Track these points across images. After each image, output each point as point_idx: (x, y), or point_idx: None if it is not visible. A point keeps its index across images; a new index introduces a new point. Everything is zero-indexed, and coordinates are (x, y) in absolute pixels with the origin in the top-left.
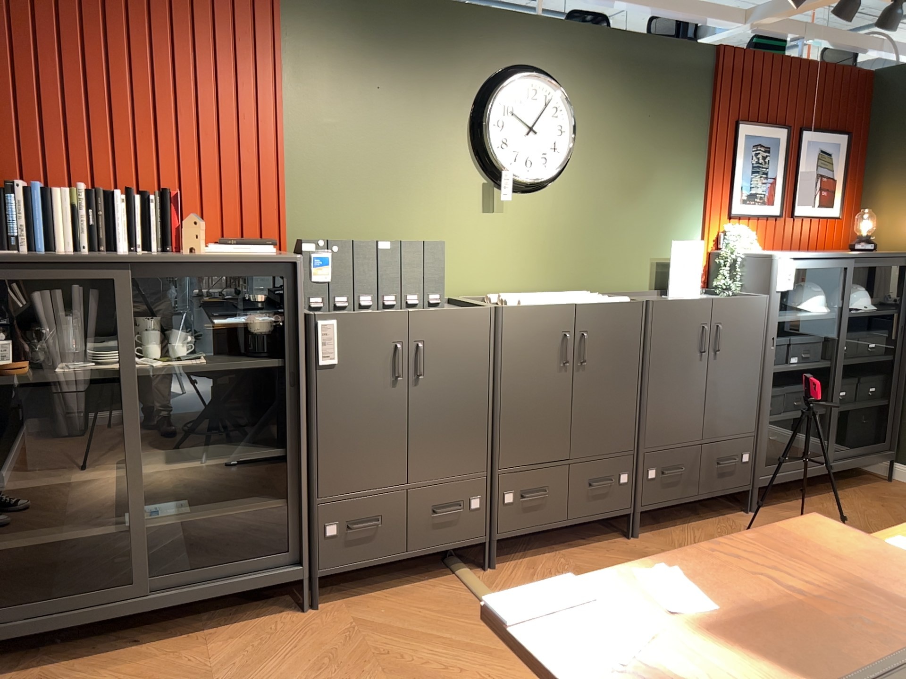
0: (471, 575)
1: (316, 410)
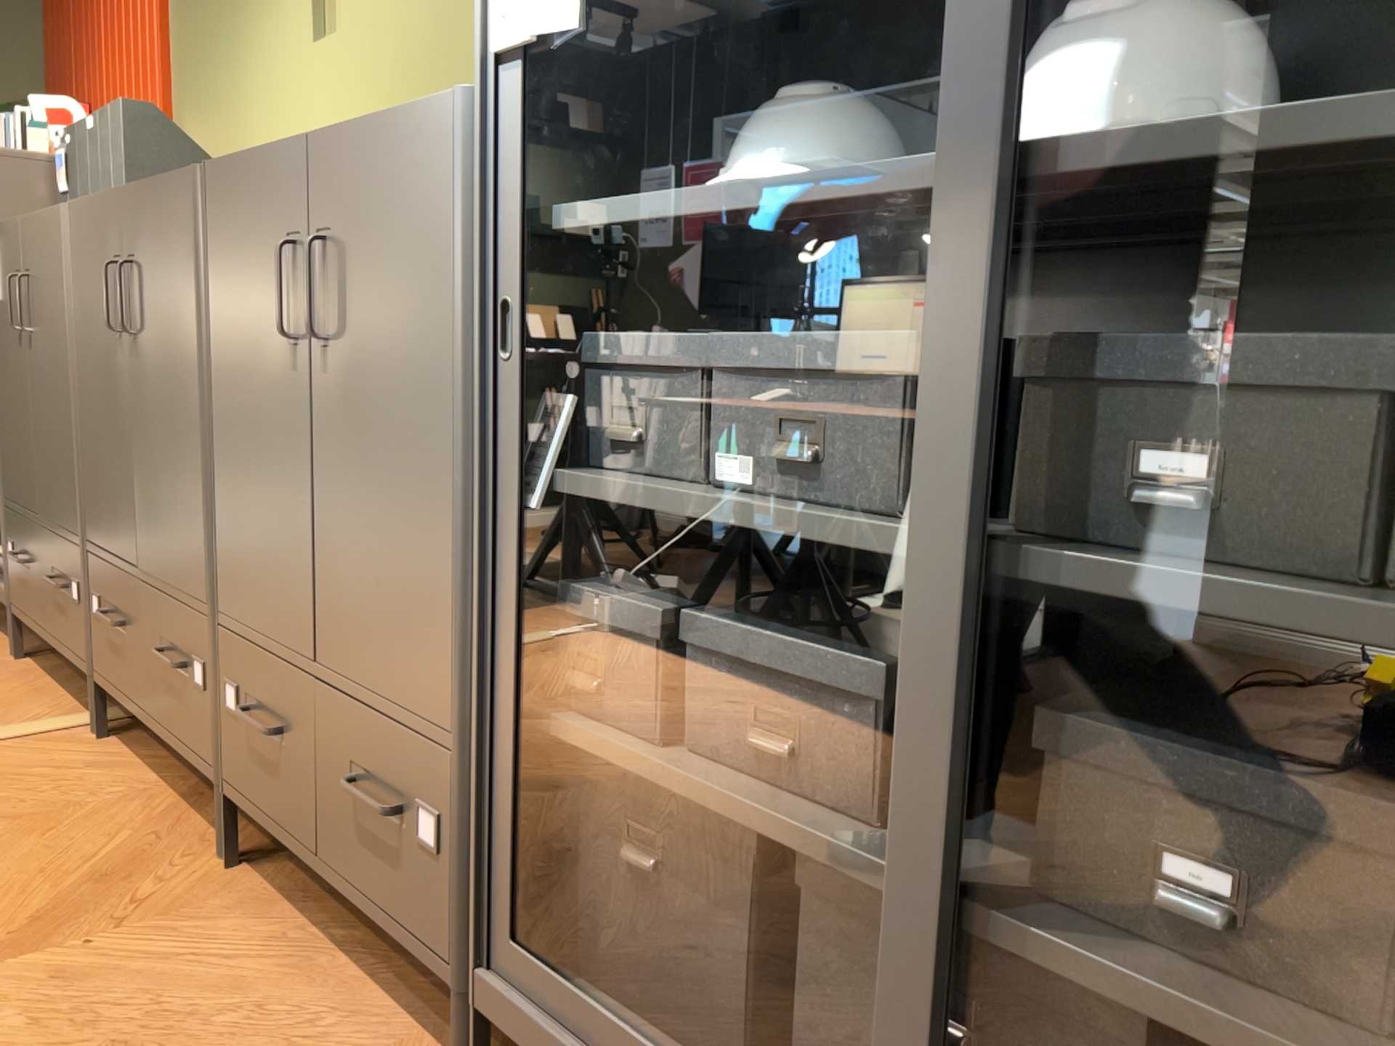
0: (66, 721)
1: None
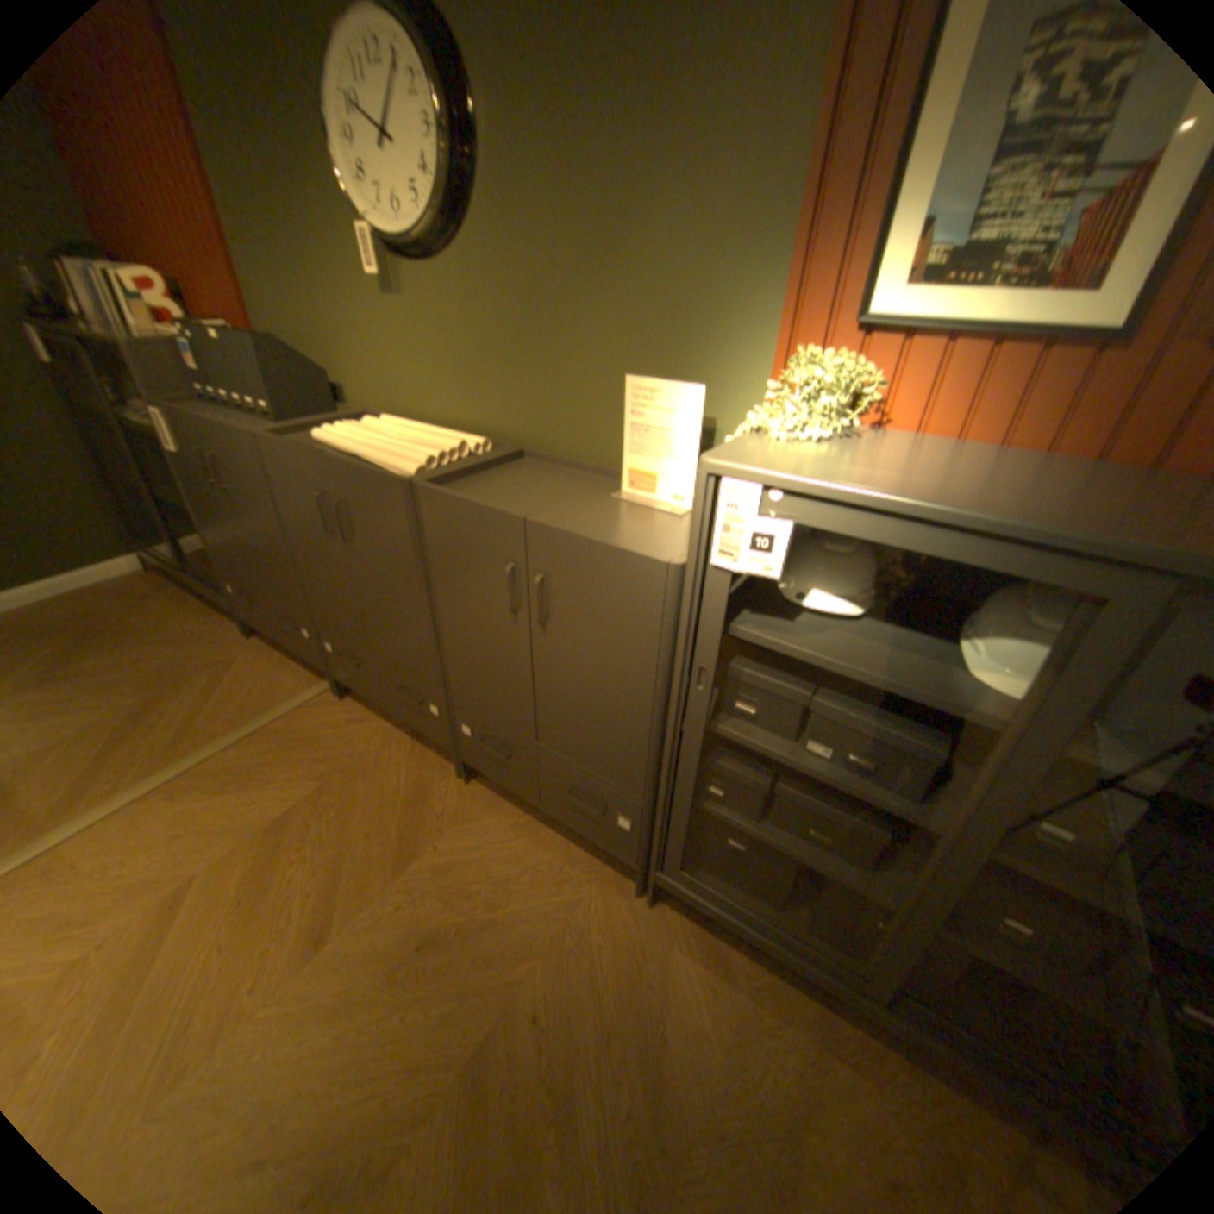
0: (315, 690)
1: (184, 489)
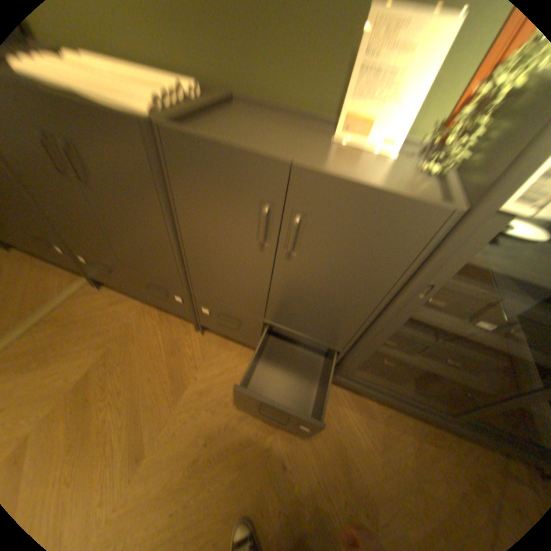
0: (76, 283)
1: None
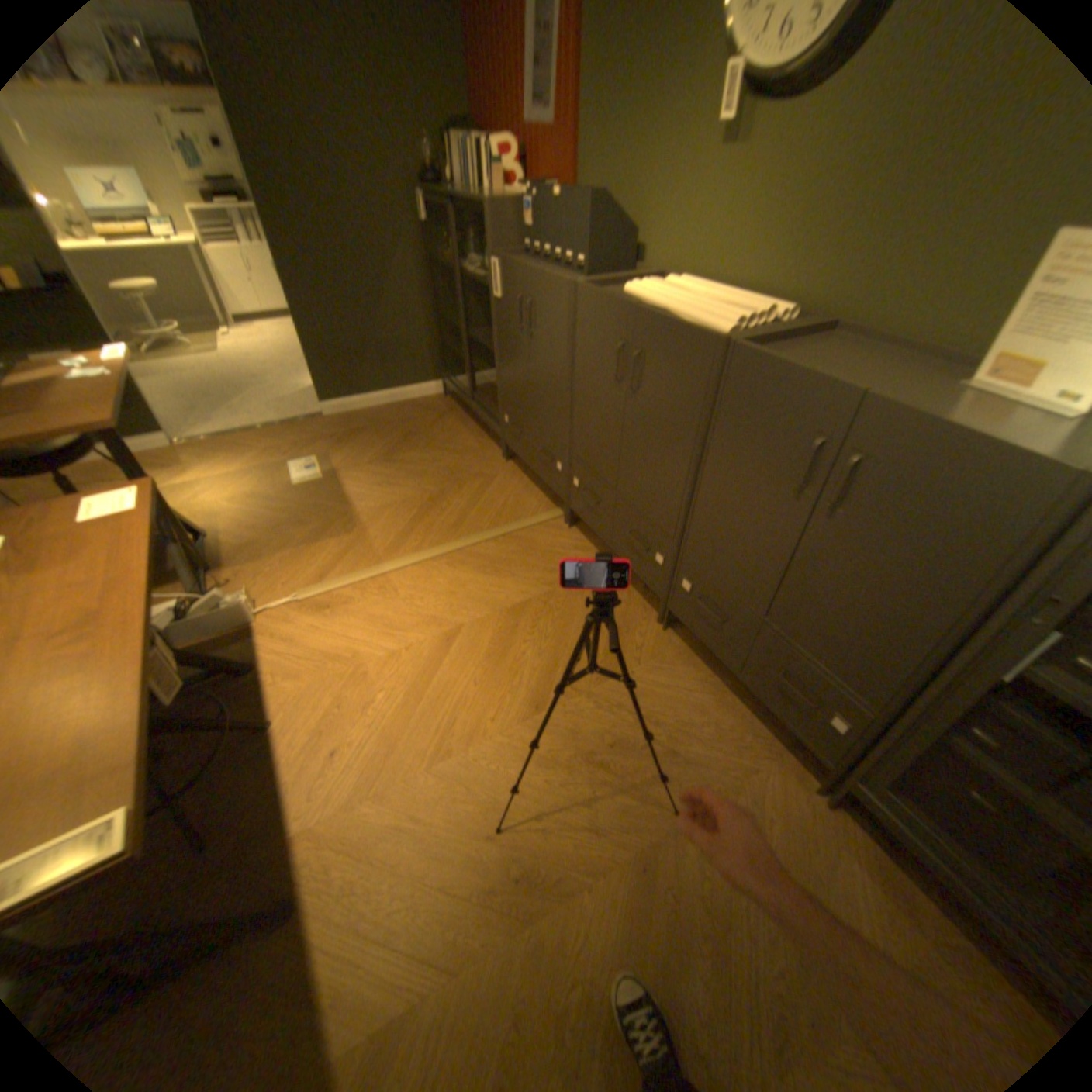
0: (553, 516)
1: (498, 332)
